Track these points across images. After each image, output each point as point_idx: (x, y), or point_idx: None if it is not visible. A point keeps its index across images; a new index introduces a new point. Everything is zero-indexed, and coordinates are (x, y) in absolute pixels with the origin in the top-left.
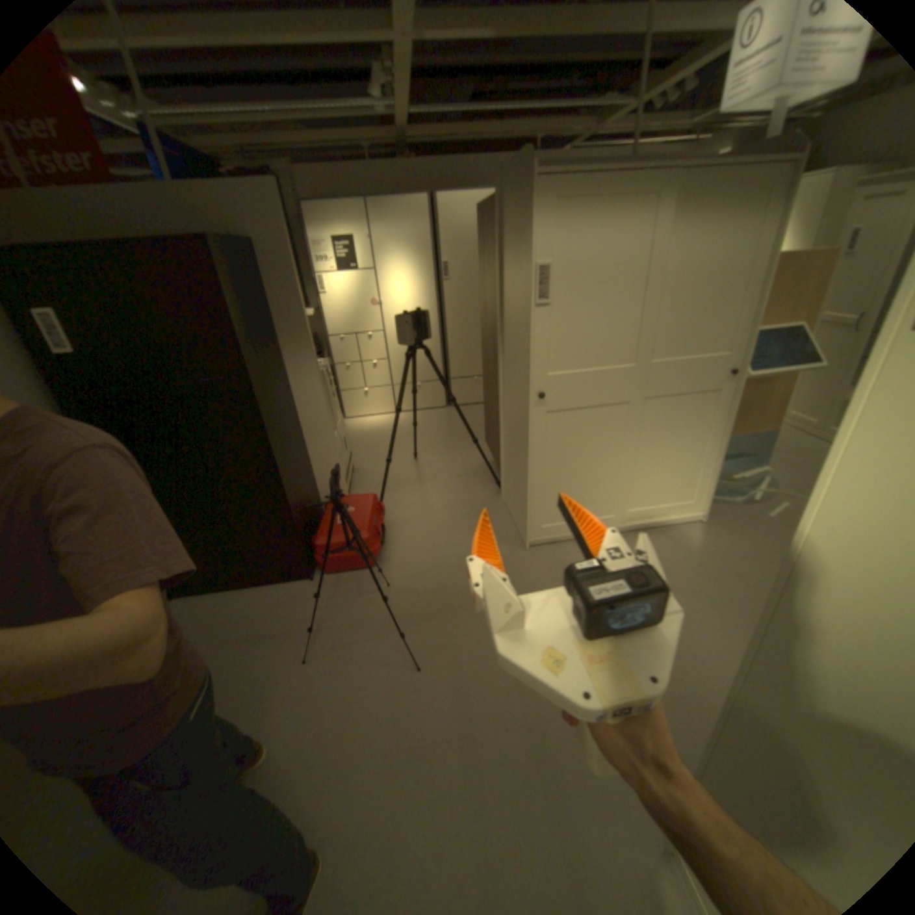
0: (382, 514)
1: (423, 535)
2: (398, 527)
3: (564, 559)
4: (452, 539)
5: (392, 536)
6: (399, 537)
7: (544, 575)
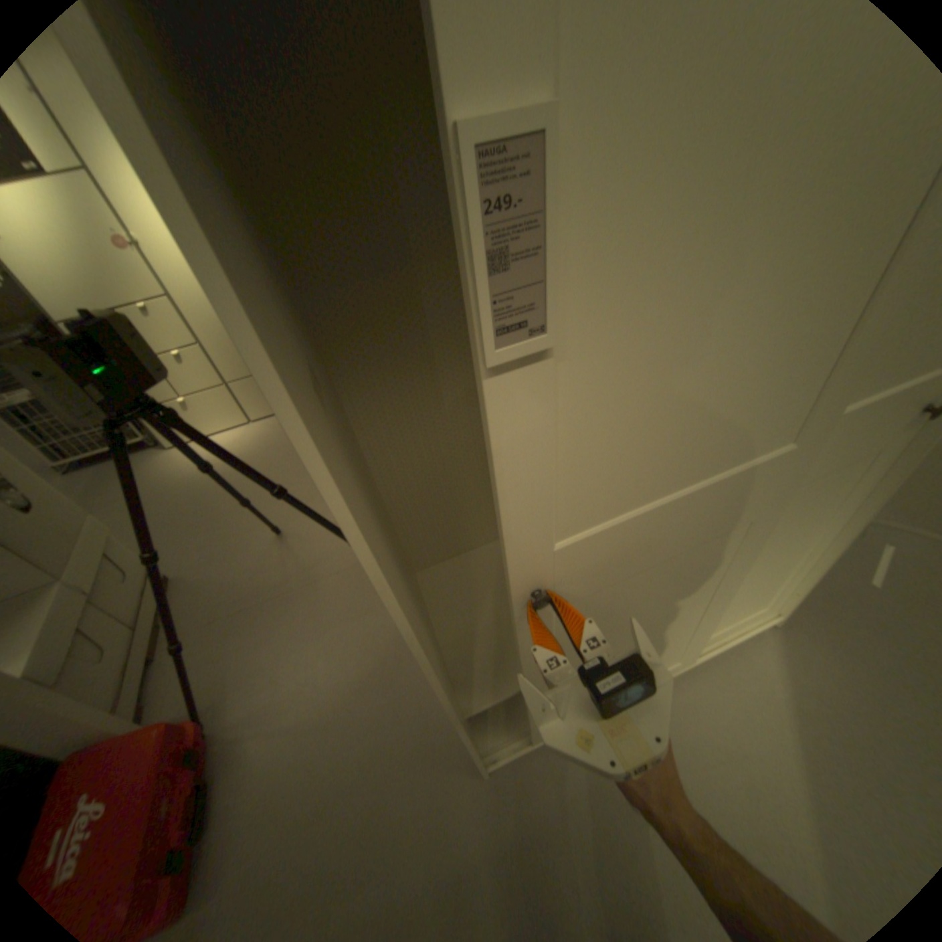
0: (191, 760)
1: (288, 769)
2: (241, 750)
3: (560, 798)
4: (344, 771)
5: (228, 785)
6: (241, 786)
7: (529, 865)
